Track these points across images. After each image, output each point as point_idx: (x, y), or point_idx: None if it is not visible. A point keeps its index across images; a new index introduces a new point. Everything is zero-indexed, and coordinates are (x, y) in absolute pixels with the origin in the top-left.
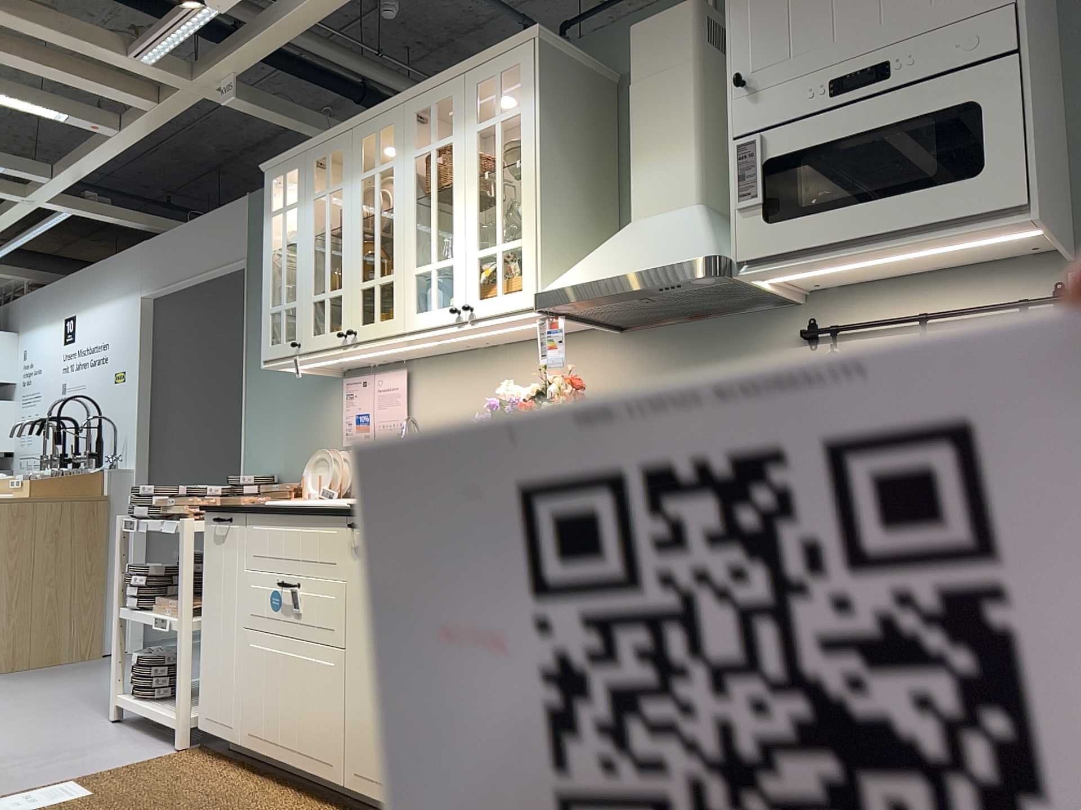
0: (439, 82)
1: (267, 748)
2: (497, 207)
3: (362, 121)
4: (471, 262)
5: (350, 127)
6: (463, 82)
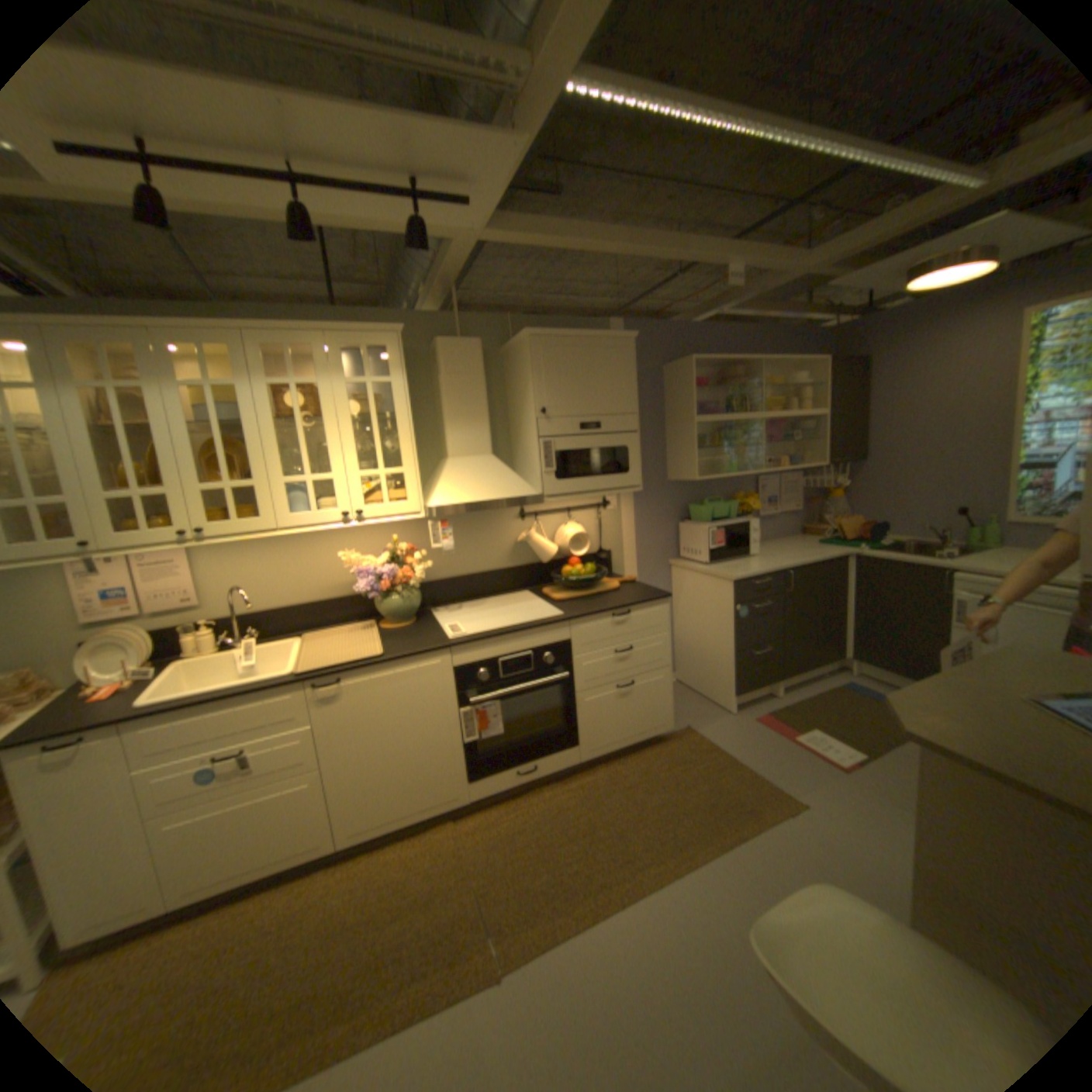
0: (296, 328)
1: (221, 886)
2: (378, 444)
3: (170, 325)
4: (357, 480)
5: (147, 324)
6: (325, 338)
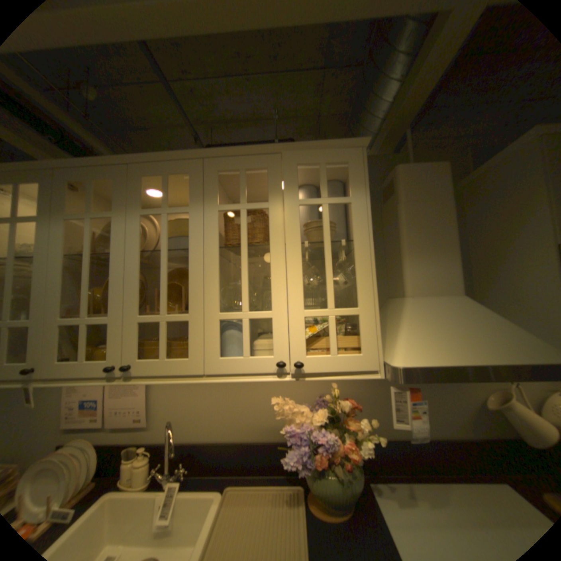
0: (252, 150)
1: None
2: (328, 276)
3: (142, 158)
4: (298, 320)
5: (124, 159)
6: (281, 158)
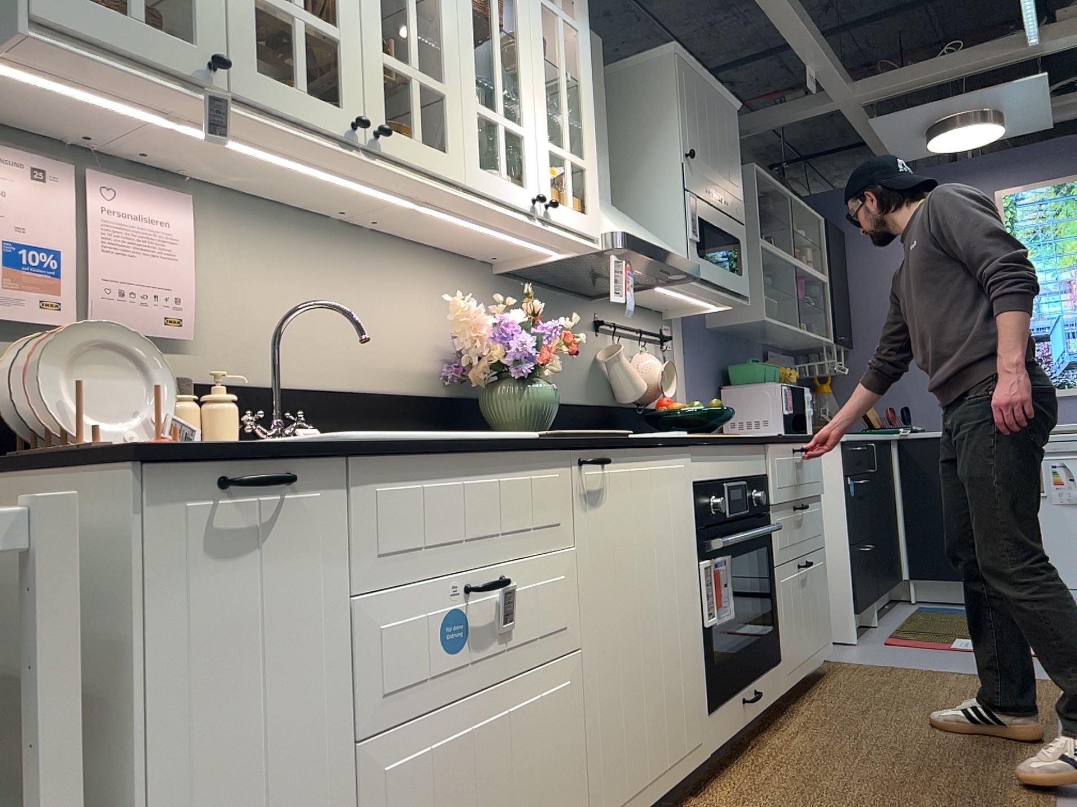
0: None
1: None
2: (566, 110)
3: None
4: (545, 152)
5: None
6: None
